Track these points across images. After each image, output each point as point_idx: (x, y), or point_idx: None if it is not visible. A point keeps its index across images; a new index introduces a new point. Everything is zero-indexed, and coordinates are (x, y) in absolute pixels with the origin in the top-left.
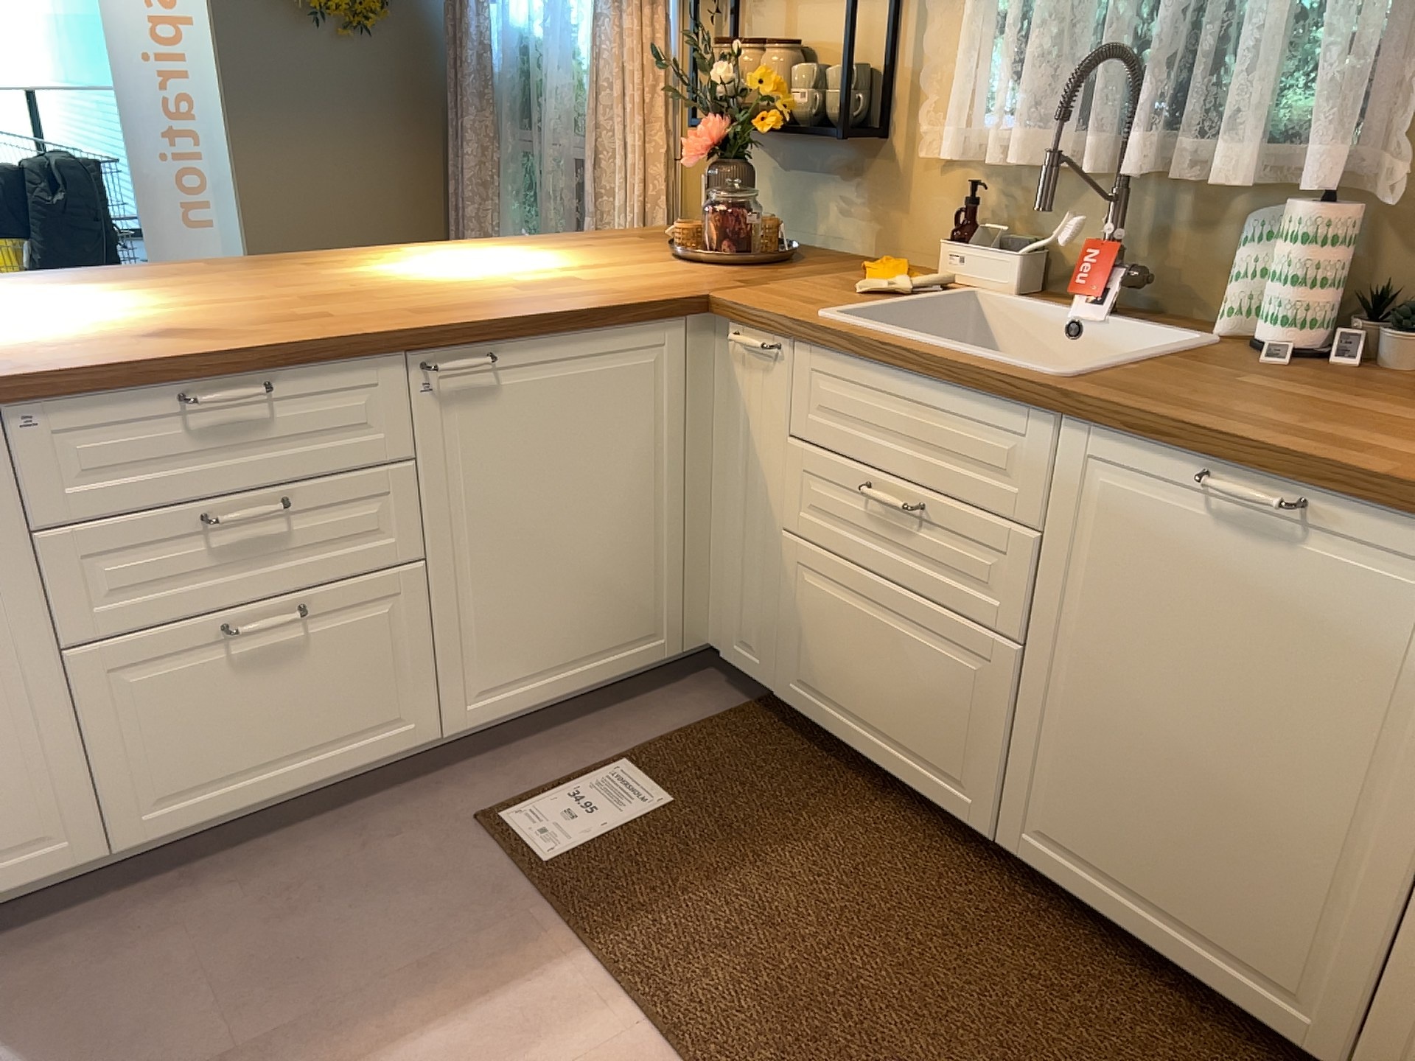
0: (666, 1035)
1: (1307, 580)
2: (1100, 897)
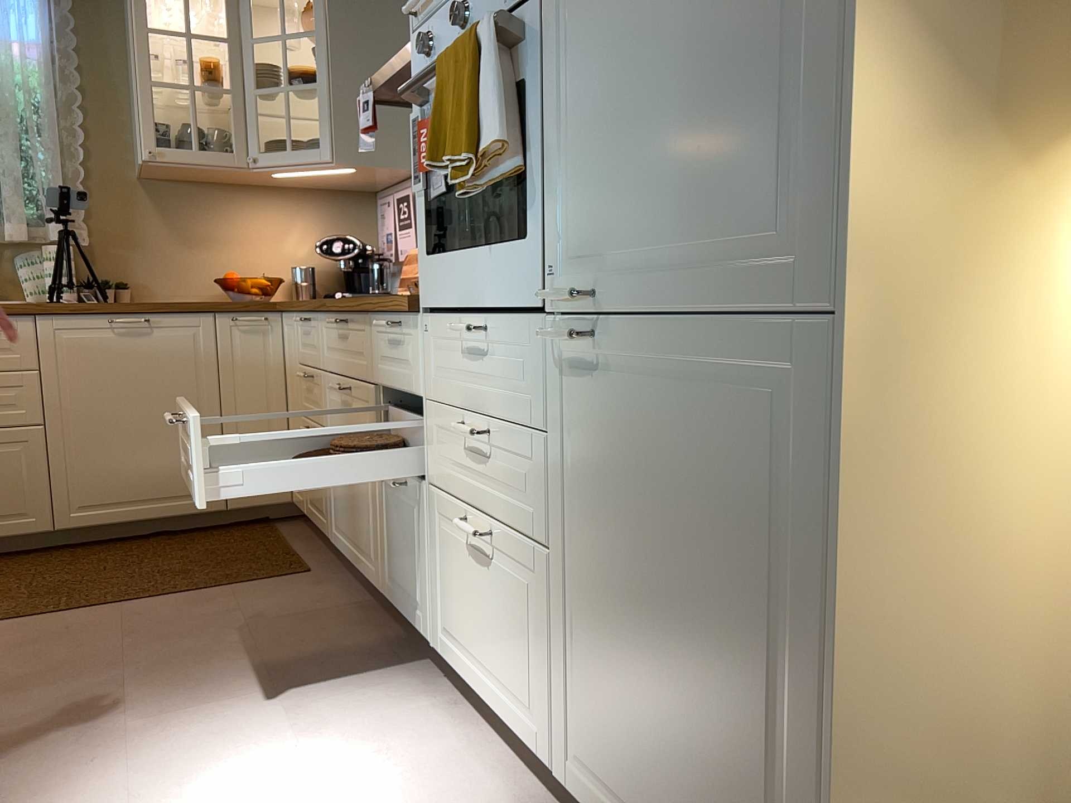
0: (14, 620)
1: (157, 344)
2: (118, 515)
